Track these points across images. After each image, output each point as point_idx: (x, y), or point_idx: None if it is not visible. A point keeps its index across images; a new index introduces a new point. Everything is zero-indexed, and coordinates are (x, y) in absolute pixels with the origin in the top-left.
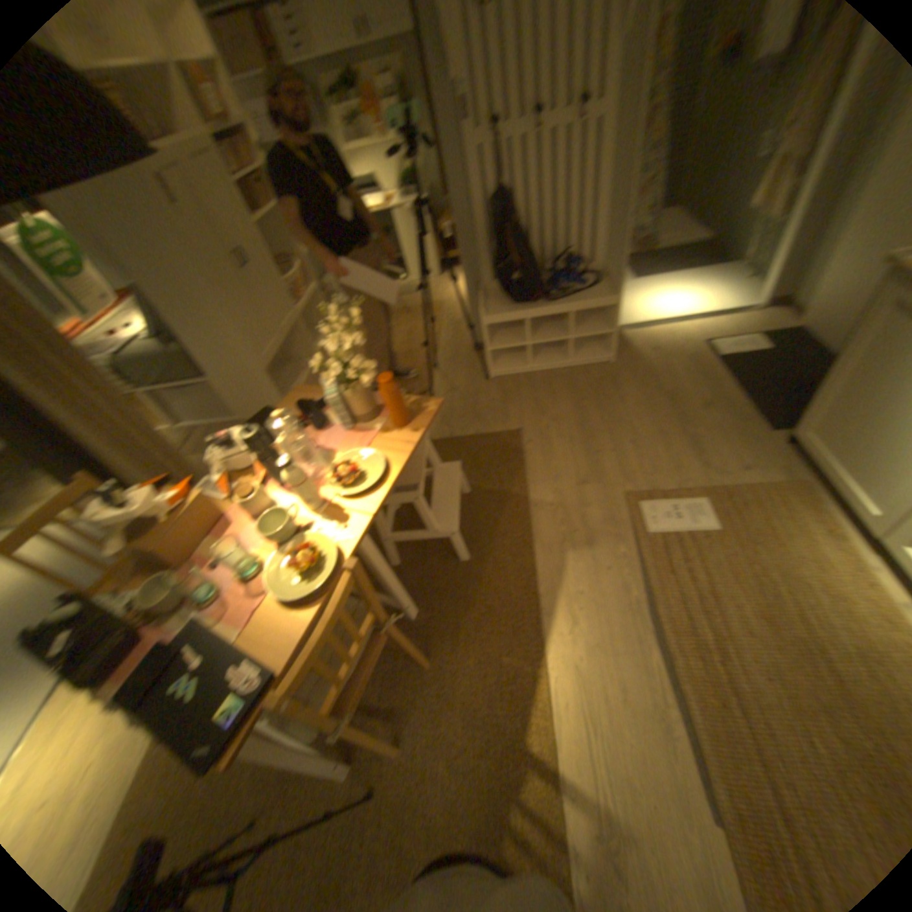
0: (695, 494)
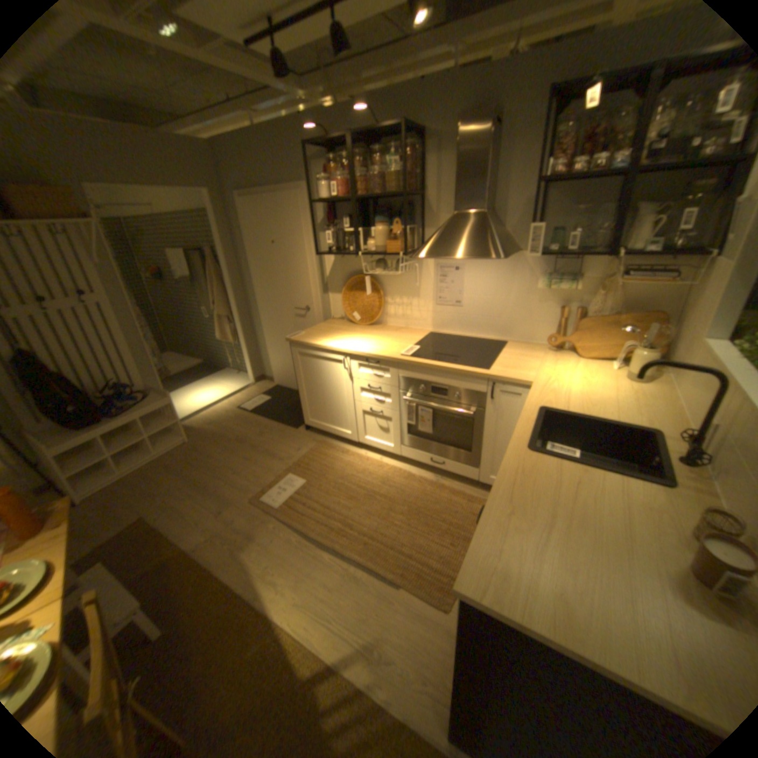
0: (284, 475)
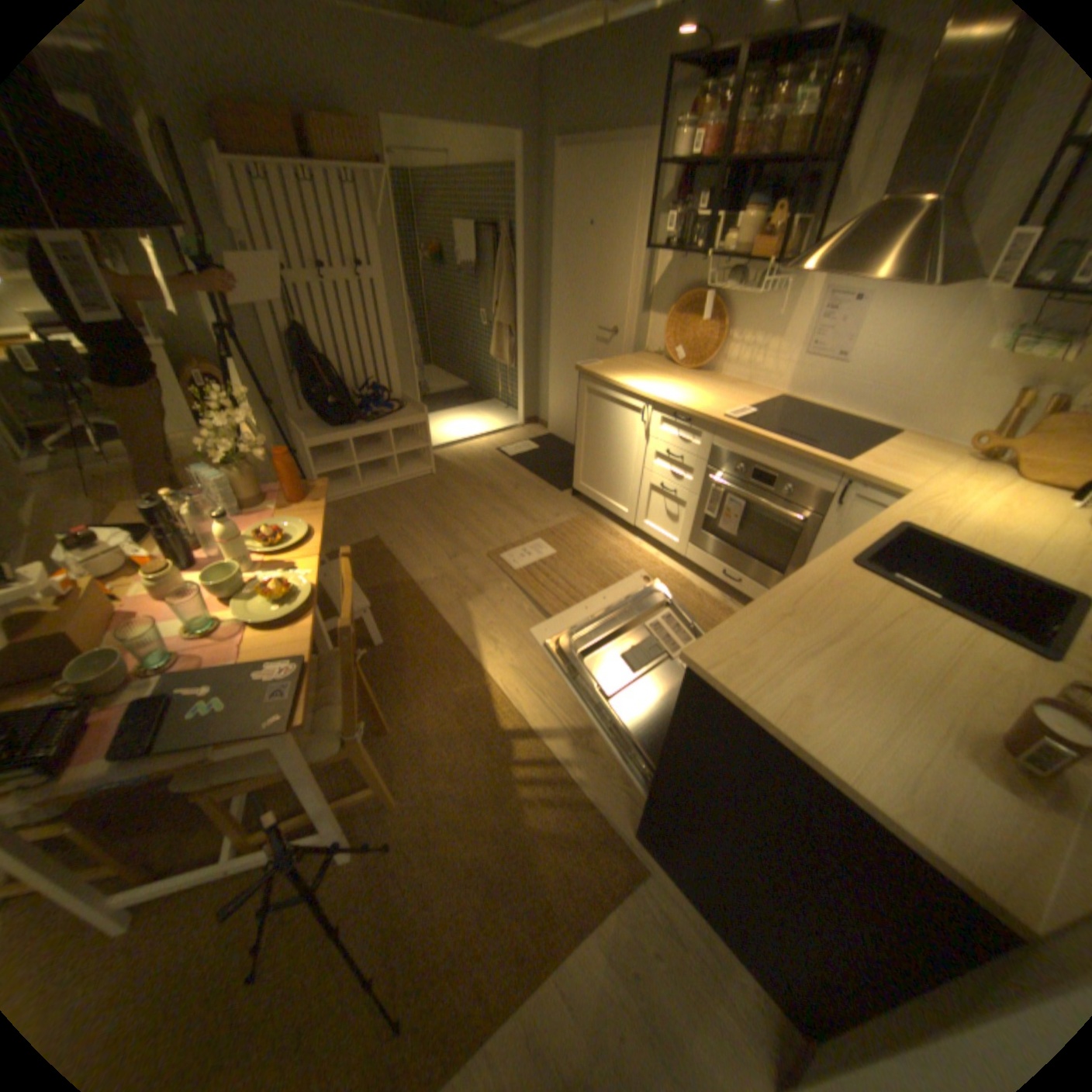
0: (533, 538)
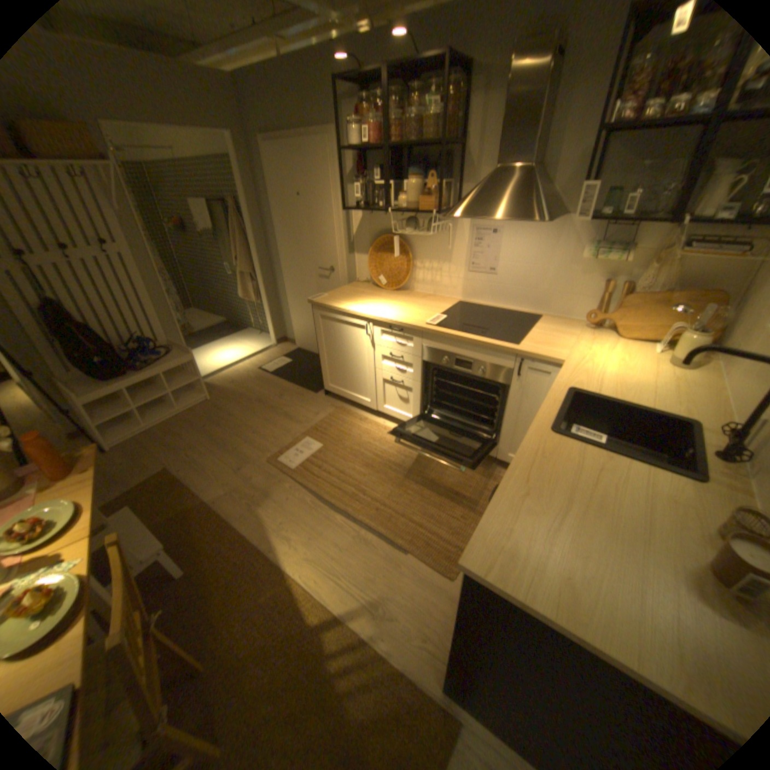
0: (302, 437)
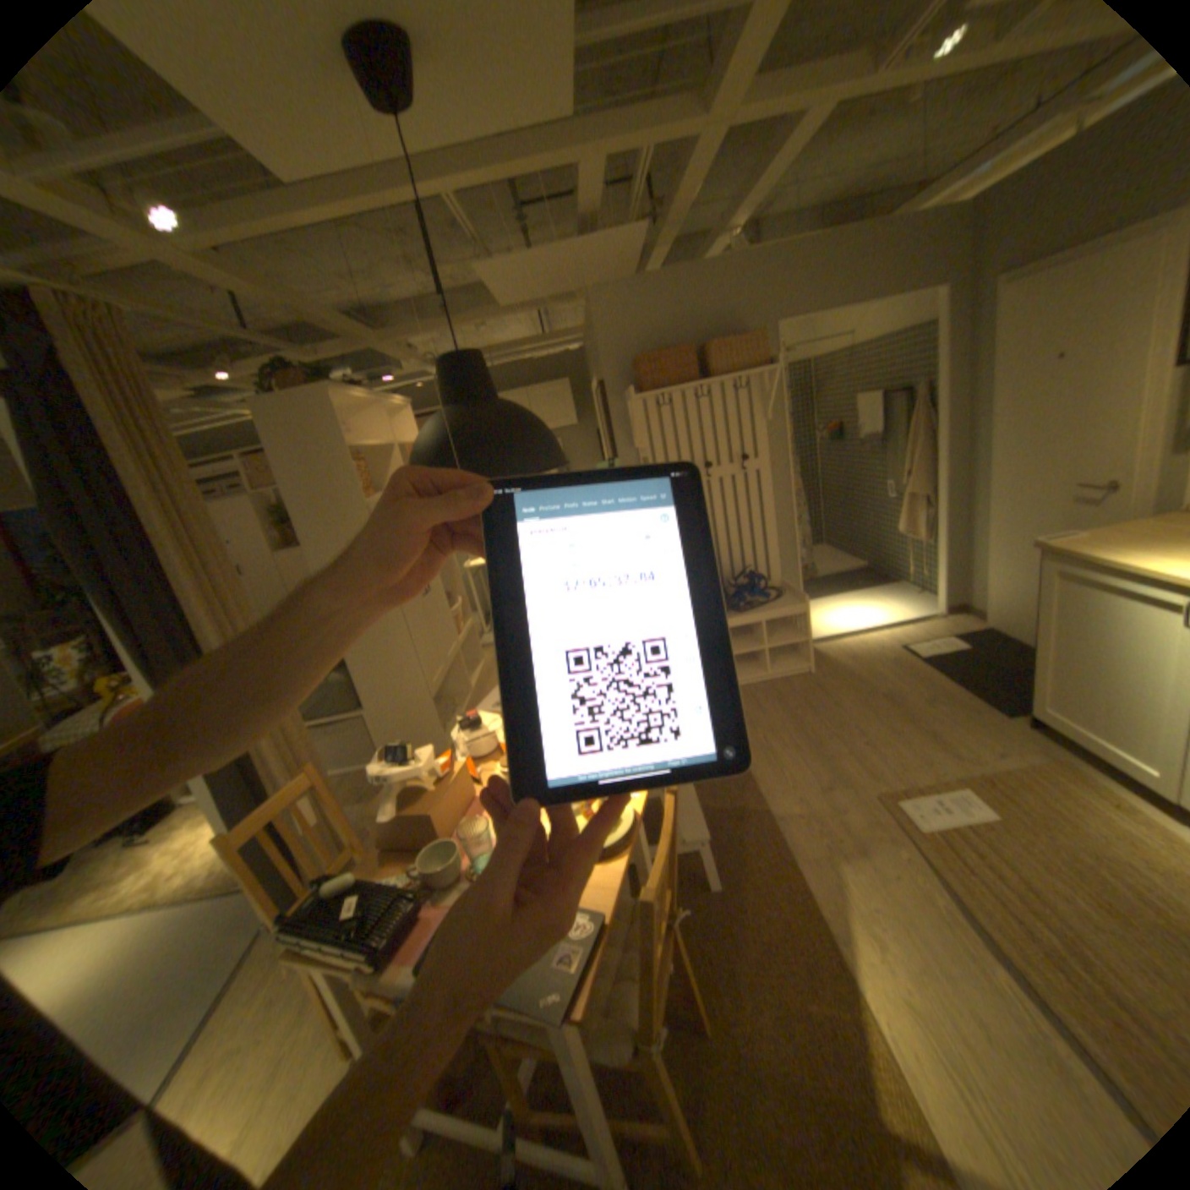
0: (959, 788)
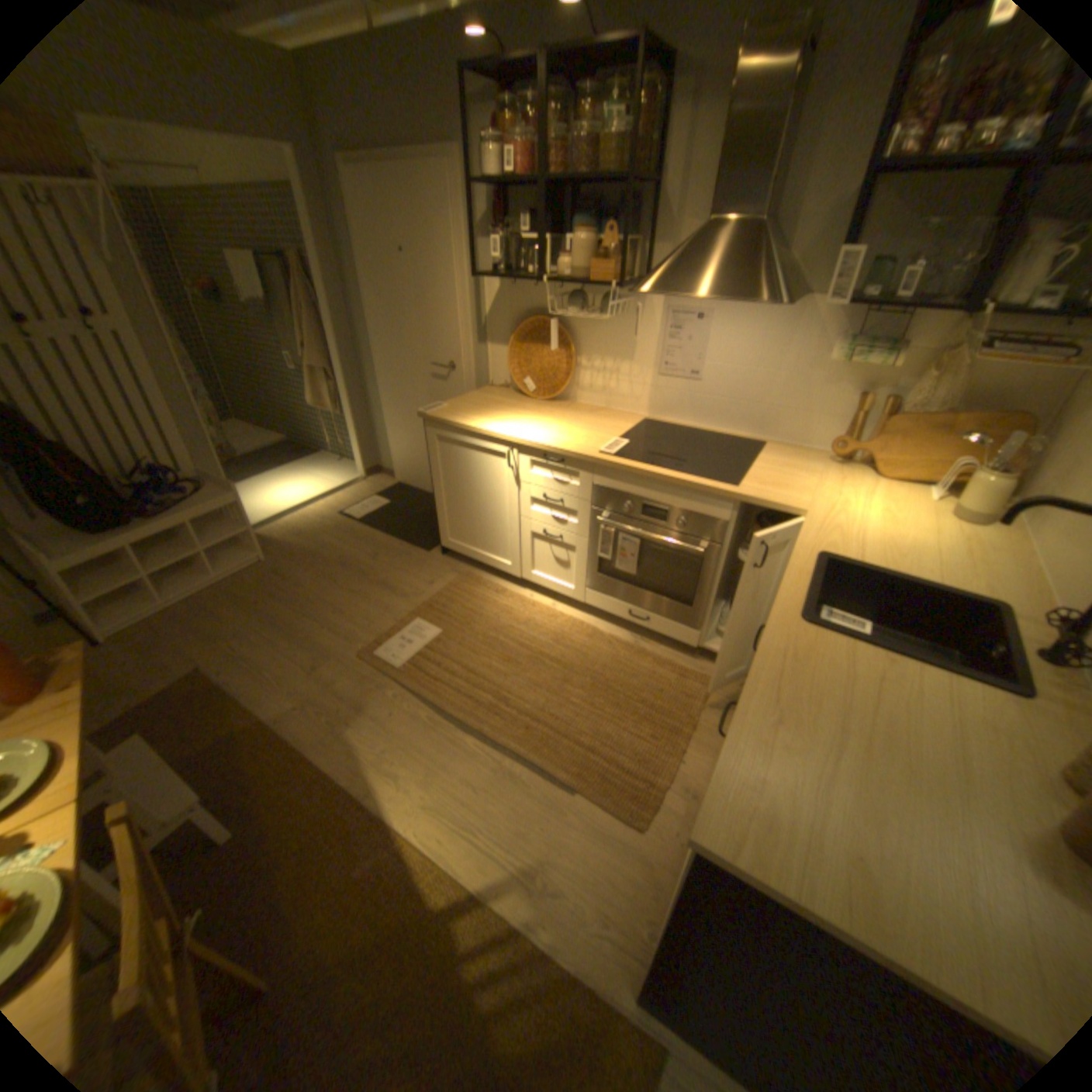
0: (411, 620)
